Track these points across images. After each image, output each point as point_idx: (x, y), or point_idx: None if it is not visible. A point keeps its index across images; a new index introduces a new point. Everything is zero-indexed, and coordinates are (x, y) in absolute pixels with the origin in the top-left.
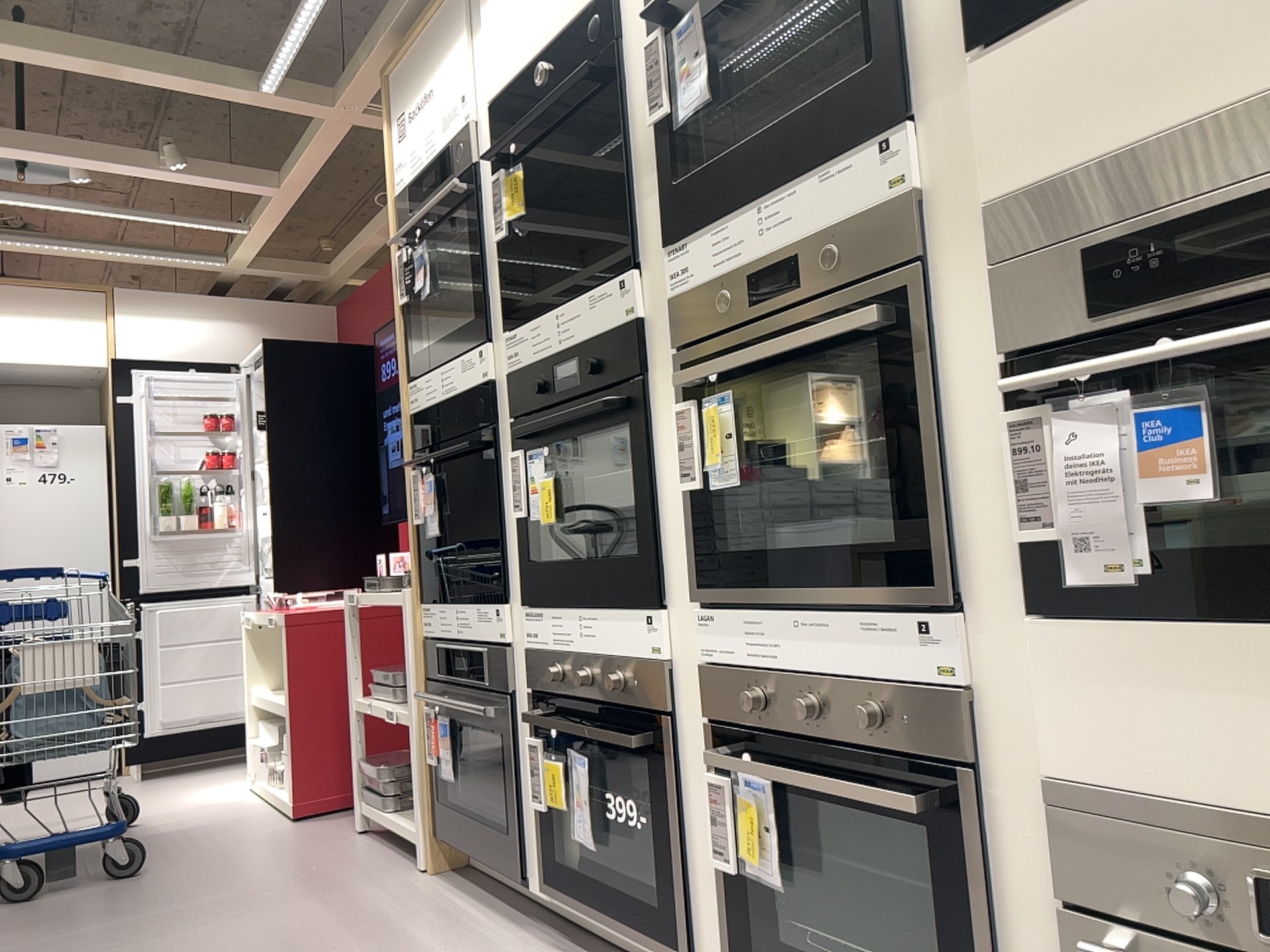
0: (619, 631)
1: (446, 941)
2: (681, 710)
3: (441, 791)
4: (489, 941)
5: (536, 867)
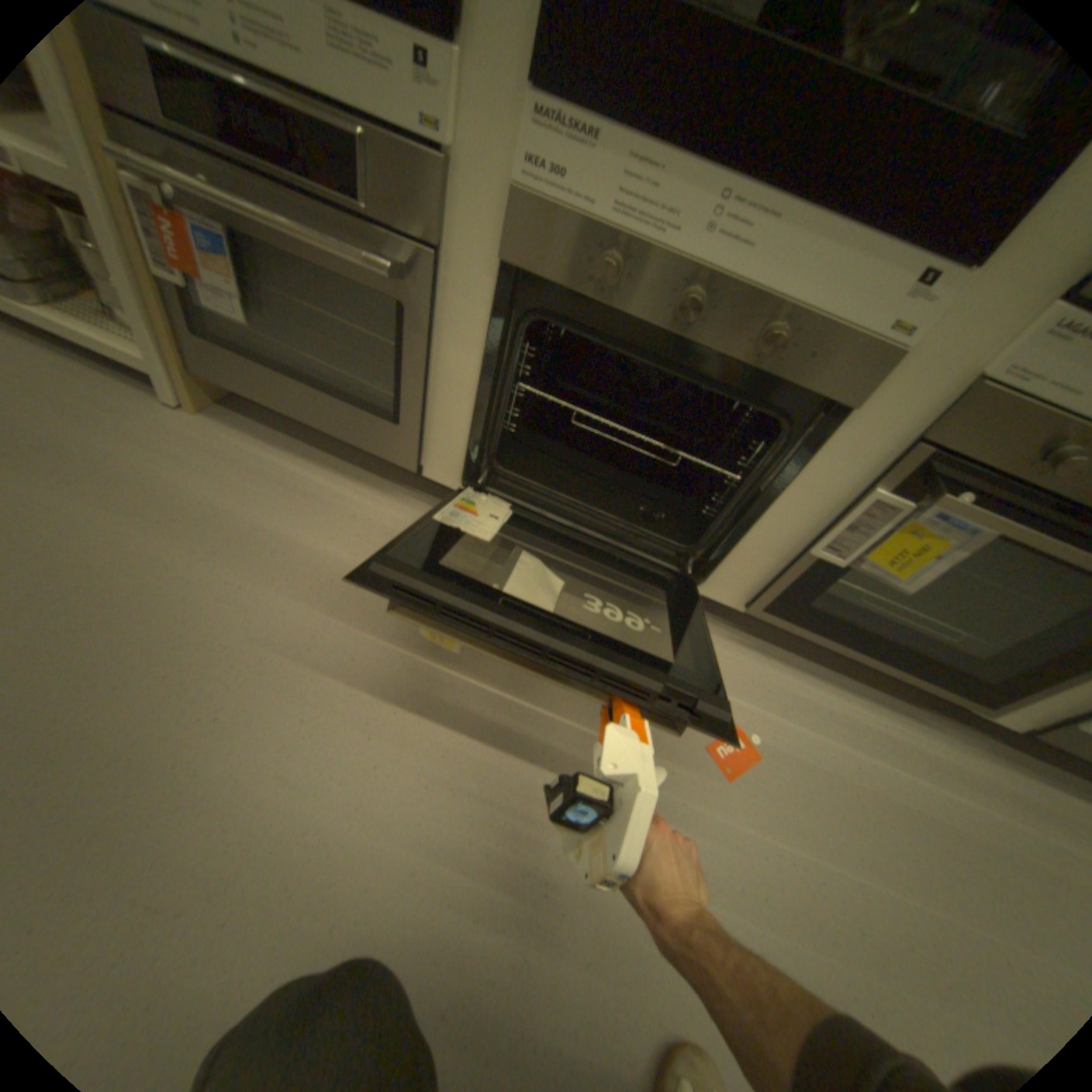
0: (835, 255)
1: (339, 534)
2: (869, 402)
3: (186, 314)
4: (390, 526)
5: (444, 459)
